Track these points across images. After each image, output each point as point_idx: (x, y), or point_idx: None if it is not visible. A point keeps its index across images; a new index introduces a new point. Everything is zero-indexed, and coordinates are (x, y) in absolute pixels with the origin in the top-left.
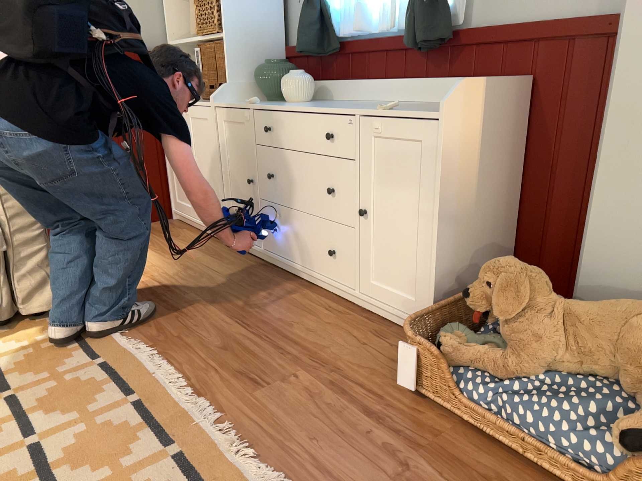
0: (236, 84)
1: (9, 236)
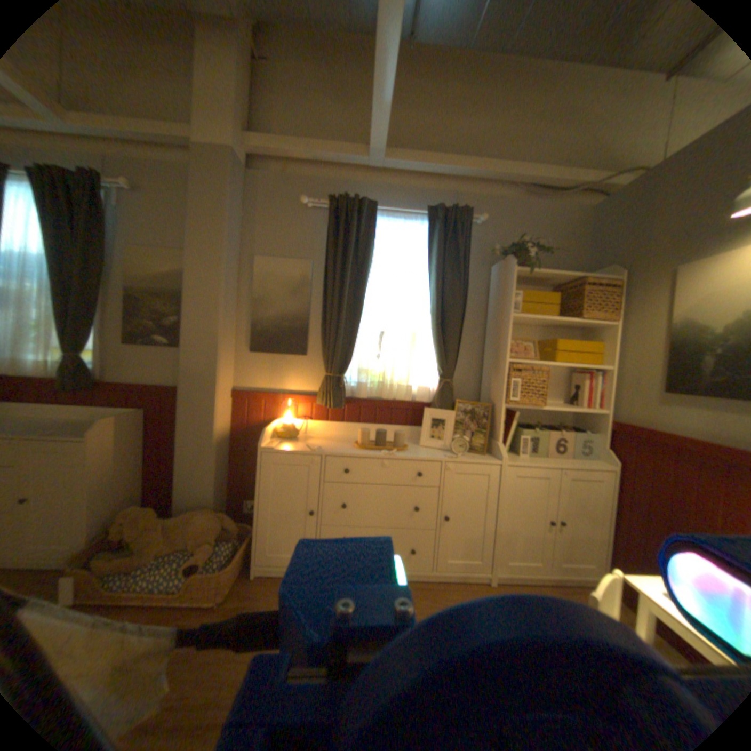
0: None
1: None
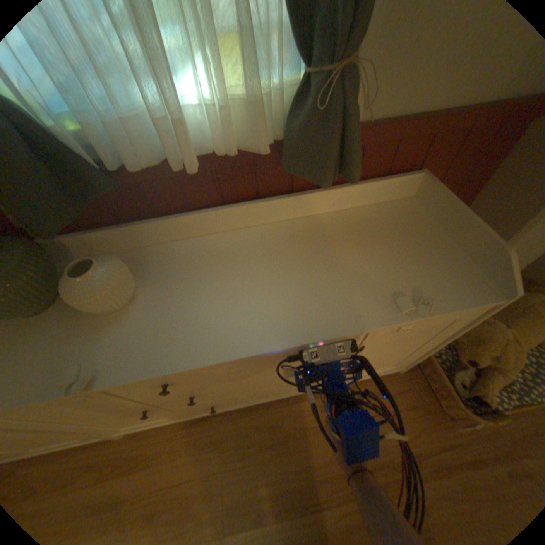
0: None
1: None
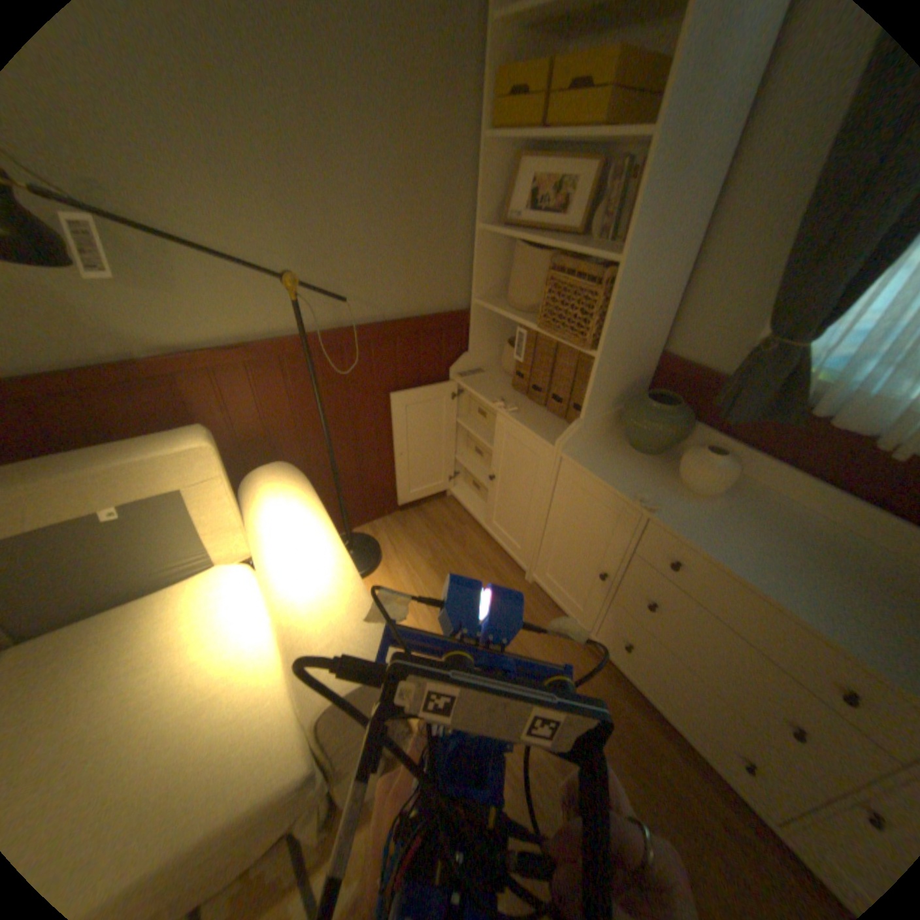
0: (594, 418)
1: (330, 769)
